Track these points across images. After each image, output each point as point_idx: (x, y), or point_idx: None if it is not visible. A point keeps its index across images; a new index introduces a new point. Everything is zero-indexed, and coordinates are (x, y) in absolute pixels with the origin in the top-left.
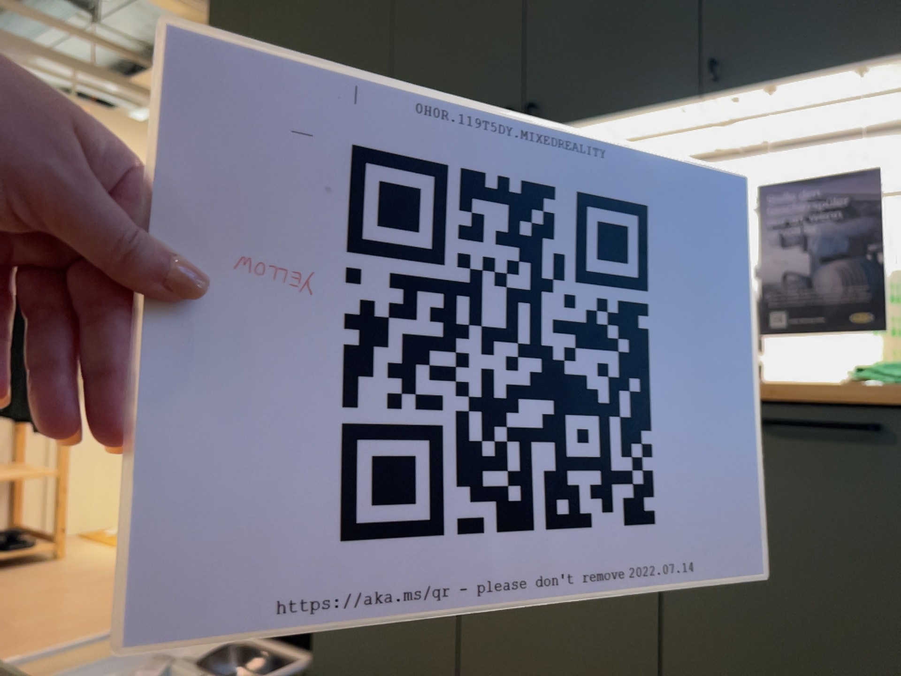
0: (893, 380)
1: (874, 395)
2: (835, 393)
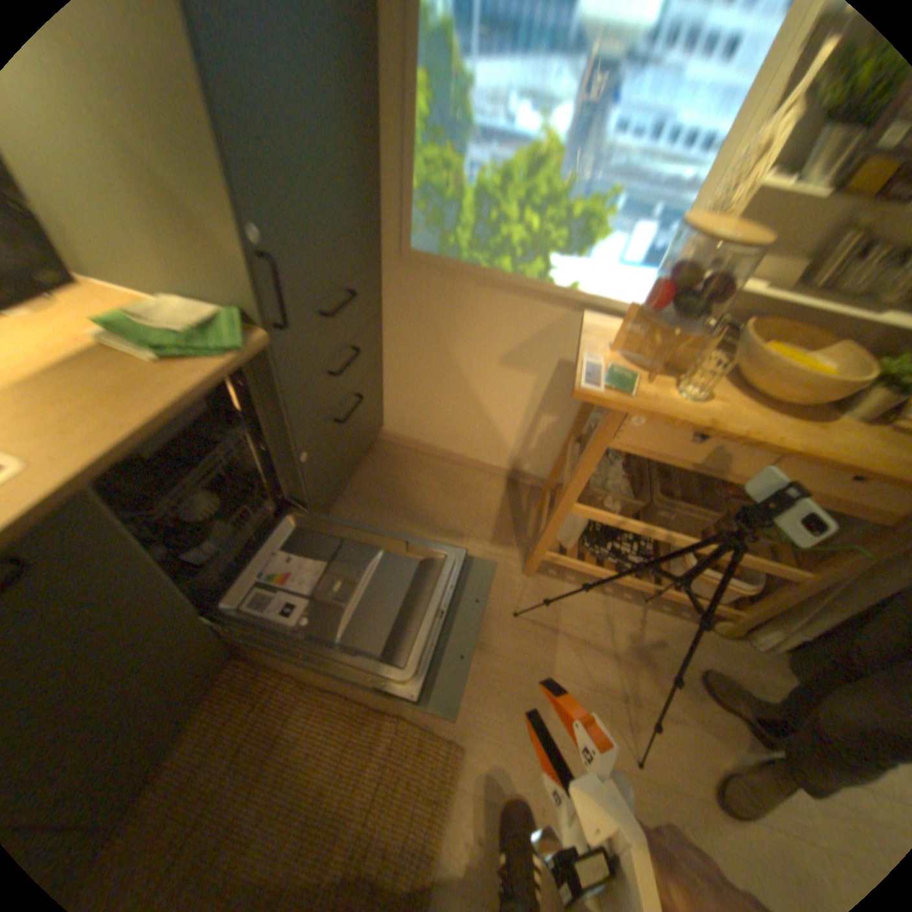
0: (203, 352)
1: (208, 371)
2: (186, 382)
